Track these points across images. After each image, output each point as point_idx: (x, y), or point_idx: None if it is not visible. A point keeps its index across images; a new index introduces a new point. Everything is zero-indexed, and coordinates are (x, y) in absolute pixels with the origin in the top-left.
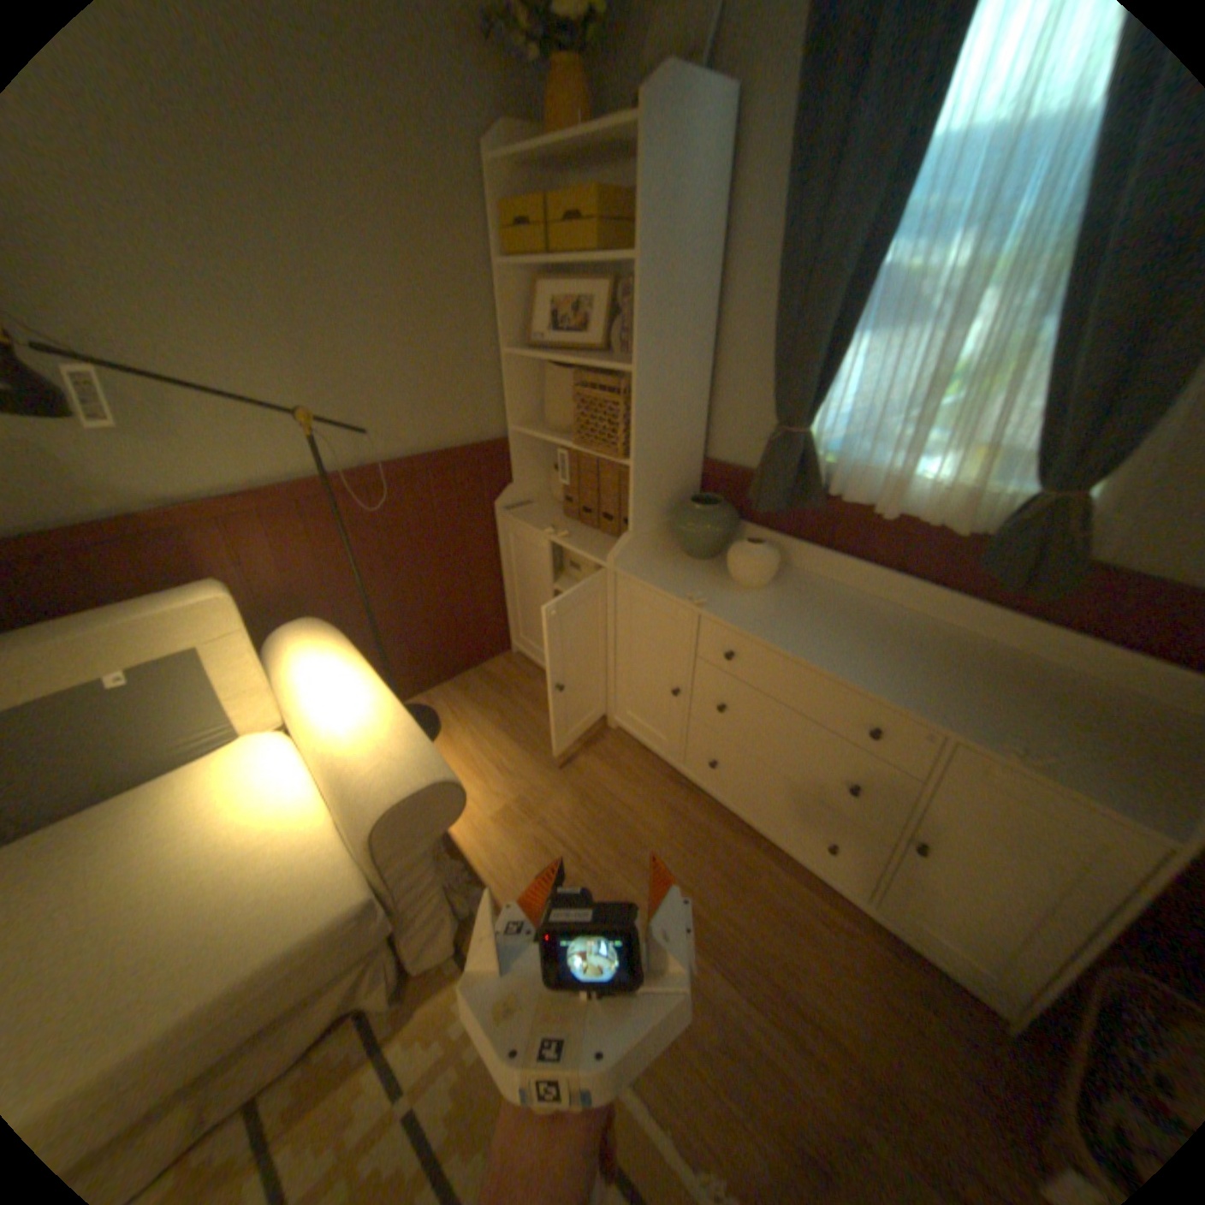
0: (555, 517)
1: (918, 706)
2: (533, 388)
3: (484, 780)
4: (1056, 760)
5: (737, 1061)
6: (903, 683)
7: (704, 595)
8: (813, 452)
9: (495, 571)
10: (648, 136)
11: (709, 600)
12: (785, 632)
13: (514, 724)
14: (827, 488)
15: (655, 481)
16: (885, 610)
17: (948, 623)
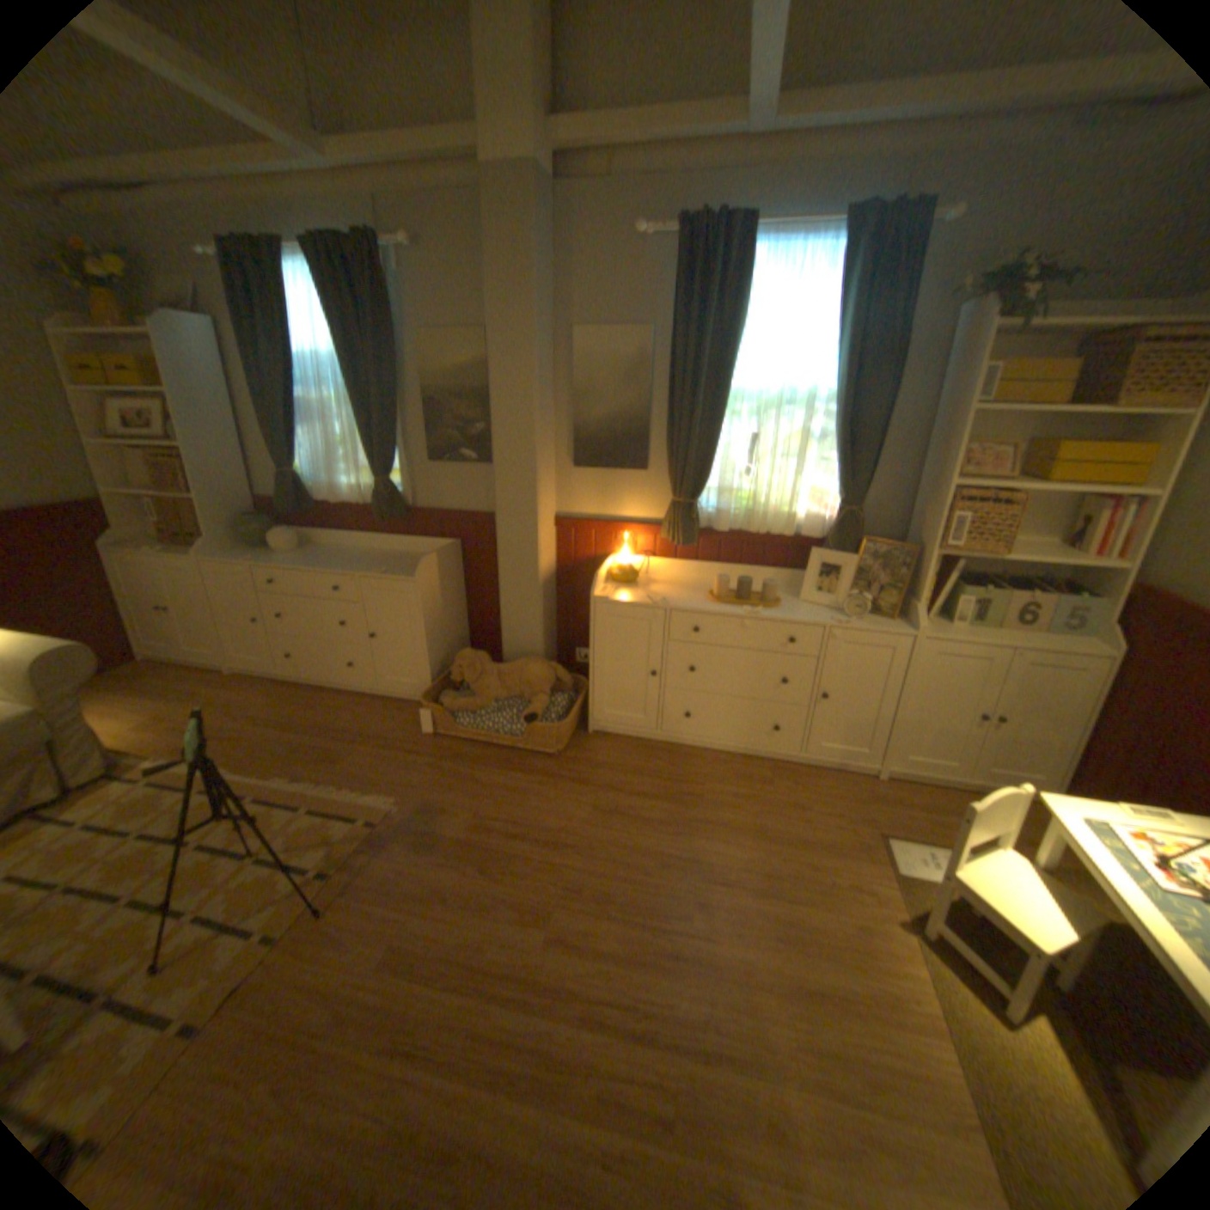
0: (150, 548)
1: (344, 572)
2: (114, 468)
3: (117, 722)
4: (383, 571)
5: (294, 754)
6: (342, 568)
7: (249, 559)
8: (295, 483)
9: (105, 599)
10: (154, 344)
11: (251, 560)
12: (292, 564)
13: (141, 694)
14: (310, 500)
15: (213, 510)
16: (352, 552)
17: (379, 551)
